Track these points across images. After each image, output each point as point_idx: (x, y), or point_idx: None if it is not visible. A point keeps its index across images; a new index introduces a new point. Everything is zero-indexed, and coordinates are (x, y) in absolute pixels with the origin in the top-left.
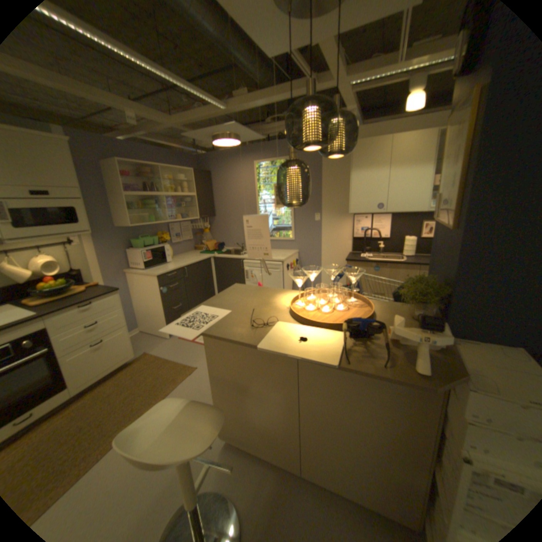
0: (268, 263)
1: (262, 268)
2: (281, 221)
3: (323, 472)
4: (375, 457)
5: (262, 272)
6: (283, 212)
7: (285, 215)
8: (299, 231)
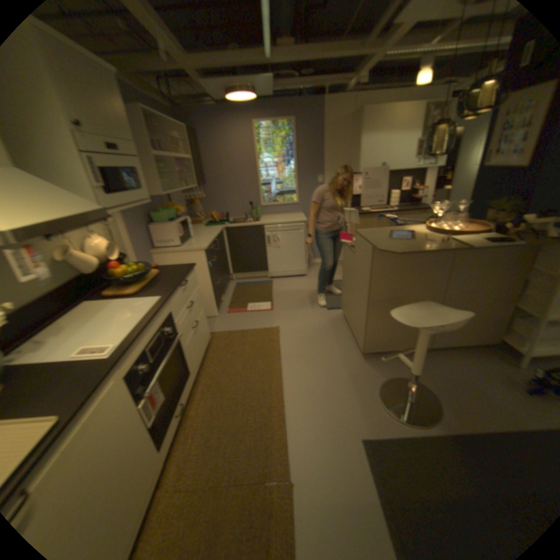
0: (291, 225)
1: (284, 232)
2: (285, 185)
3: (450, 336)
4: (487, 310)
5: (285, 235)
6: (287, 175)
7: (289, 179)
8: (303, 194)
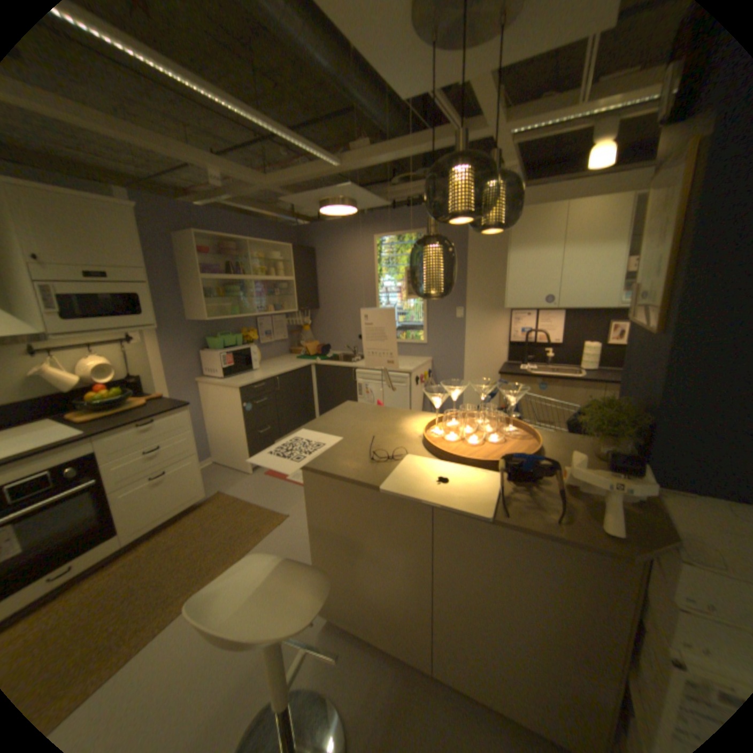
0: (389, 374)
1: (381, 381)
2: (409, 318)
3: (465, 671)
4: (541, 654)
5: (381, 386)
6: (412, 304)
7: (415, 309)
8: (433, 332)
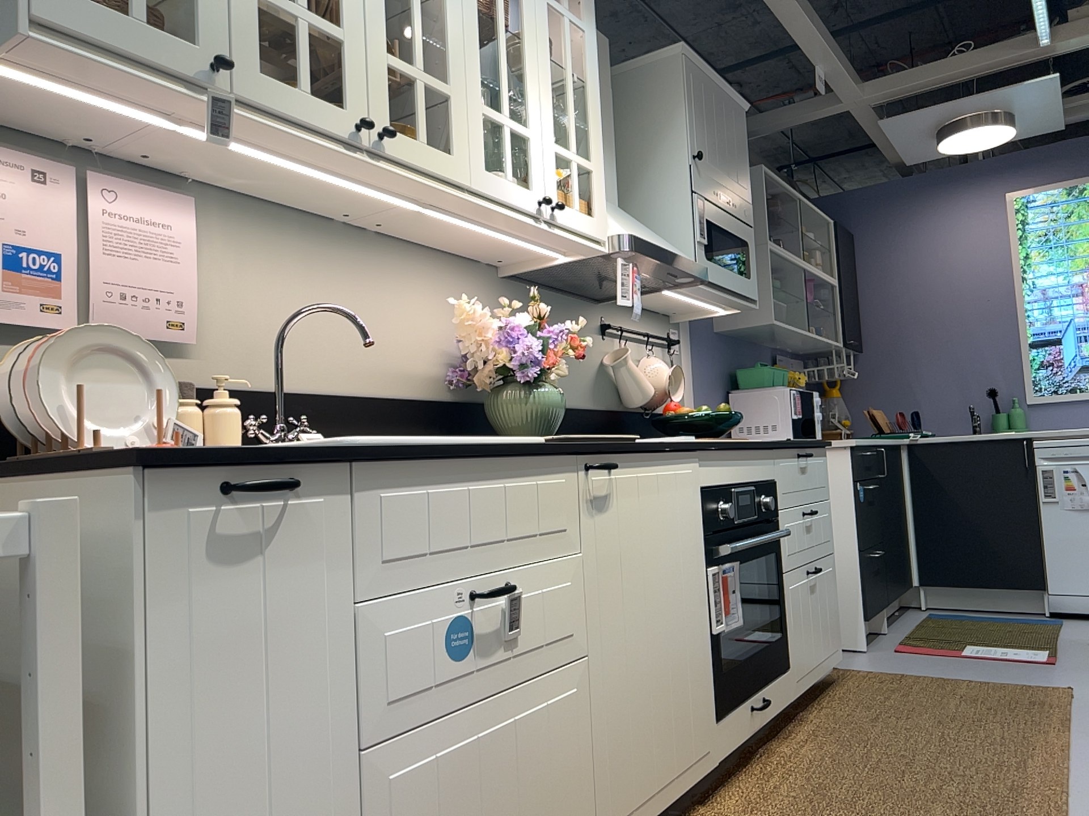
0: None
1: None
2: None
3: None
4: None
5: None
6: None
7: None
8: None
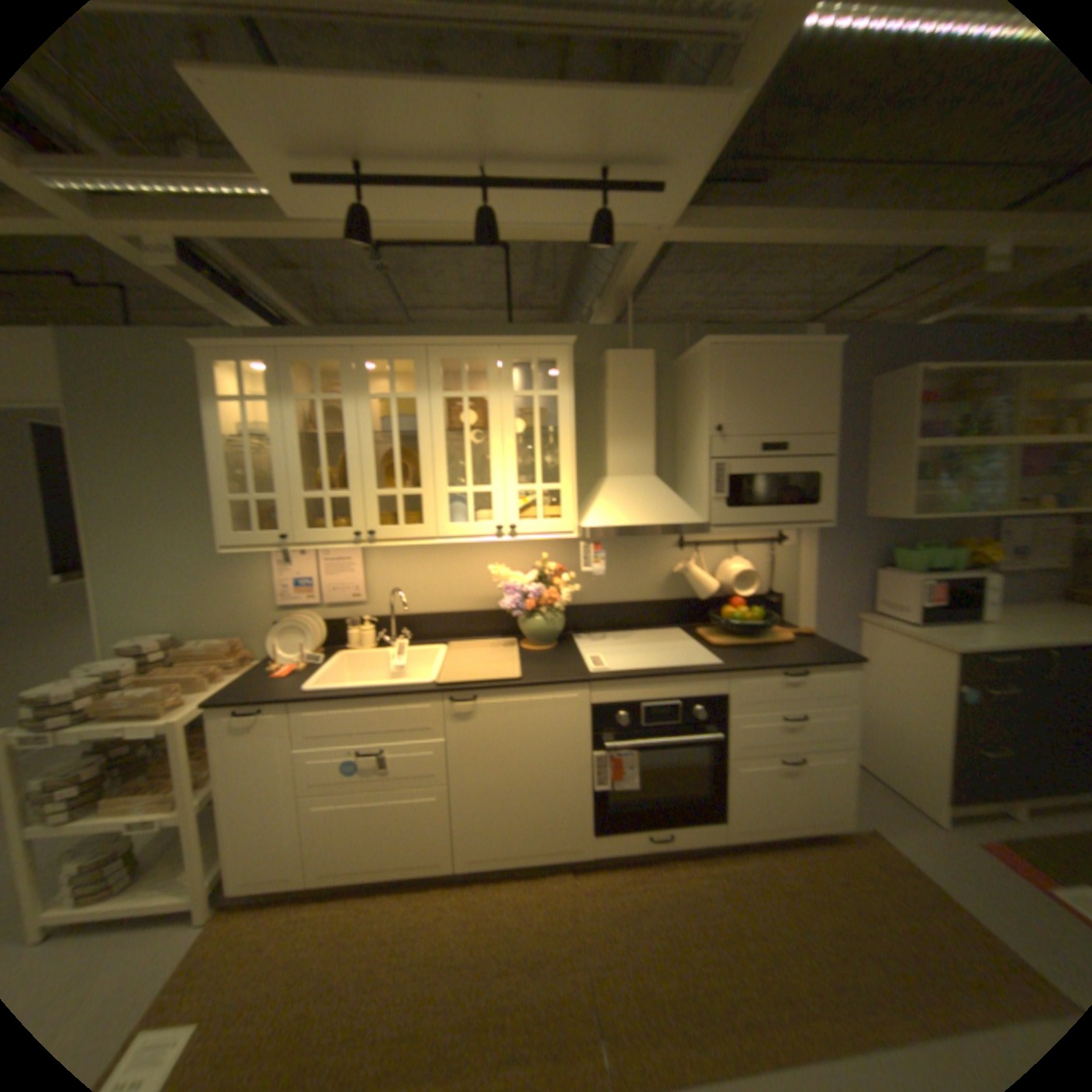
0: None
1: None
2: None
3: None
4: None
5: None
6: None
7: None
8: None
